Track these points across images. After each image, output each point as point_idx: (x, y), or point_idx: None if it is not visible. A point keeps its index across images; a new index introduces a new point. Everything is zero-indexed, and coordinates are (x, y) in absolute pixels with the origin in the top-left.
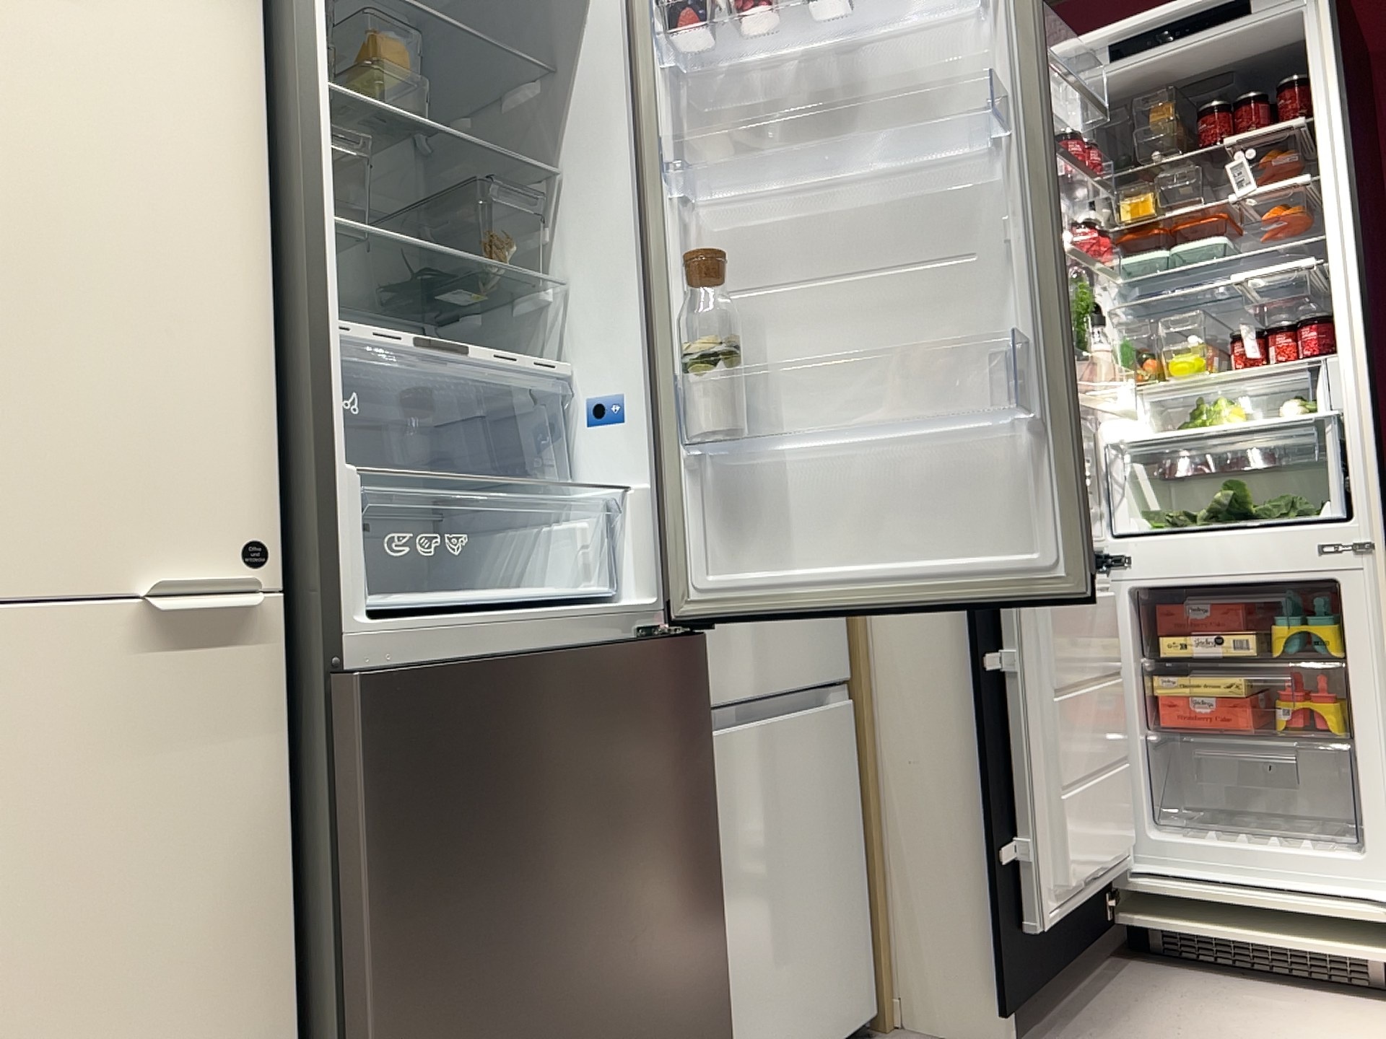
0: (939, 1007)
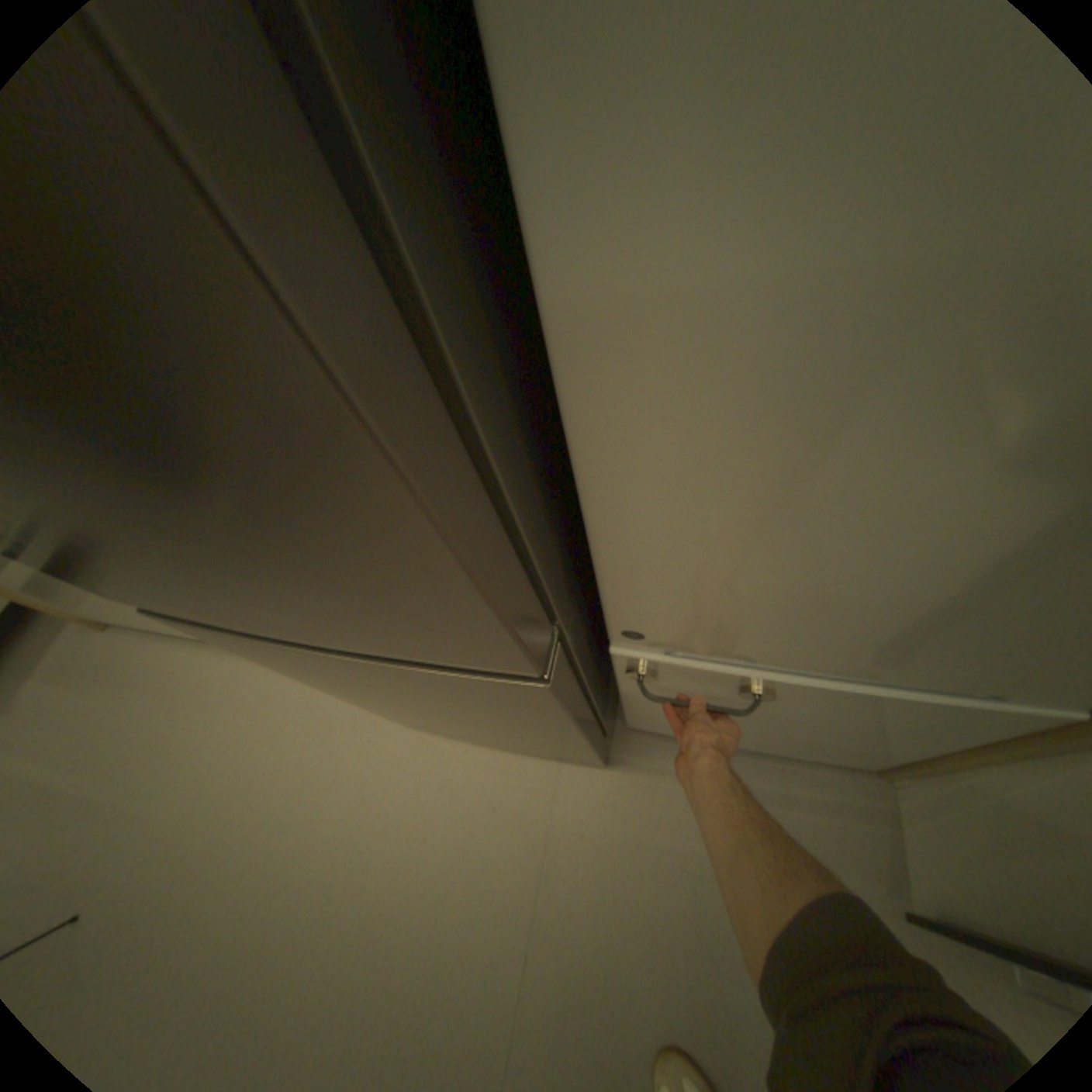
0: (915, 830)
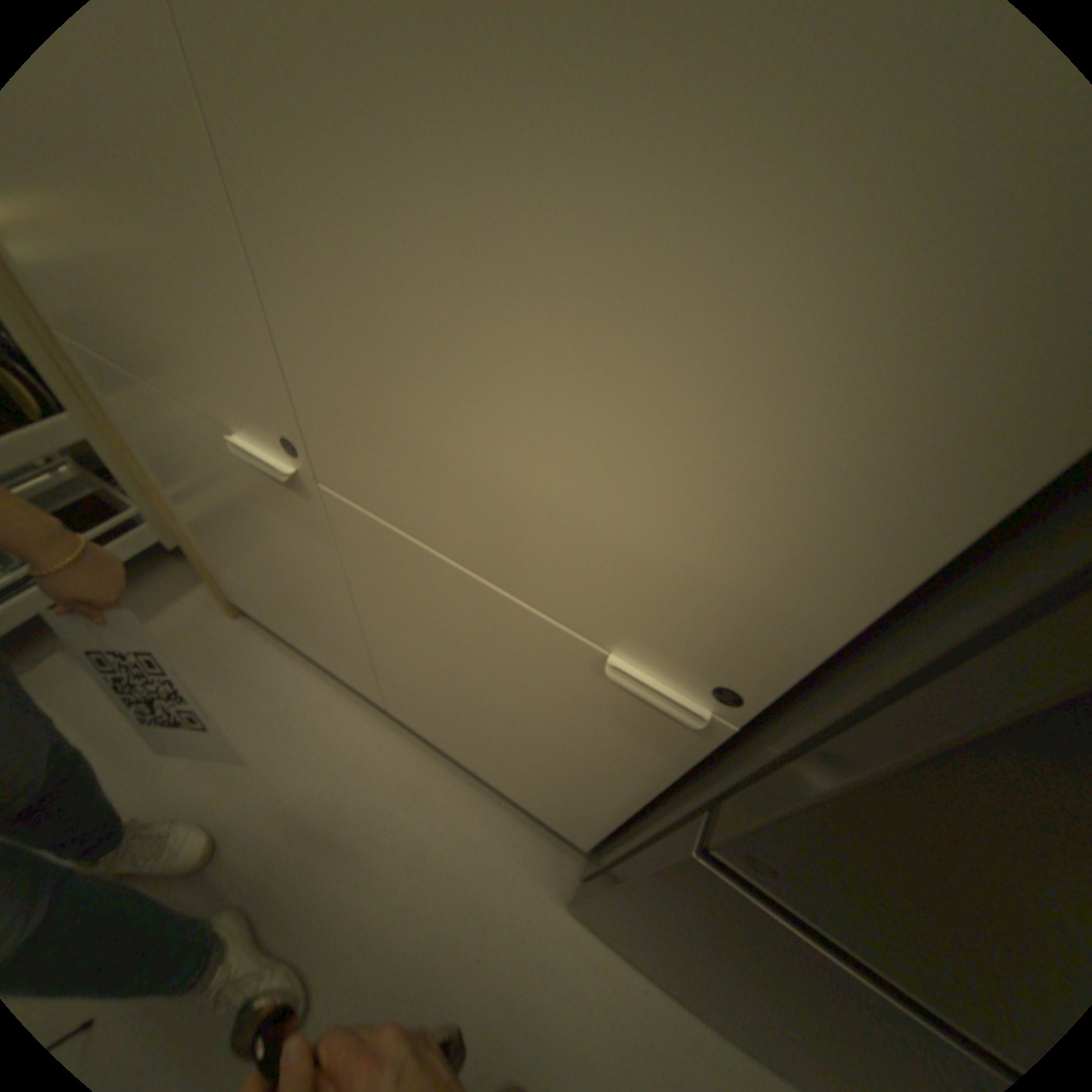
0: None
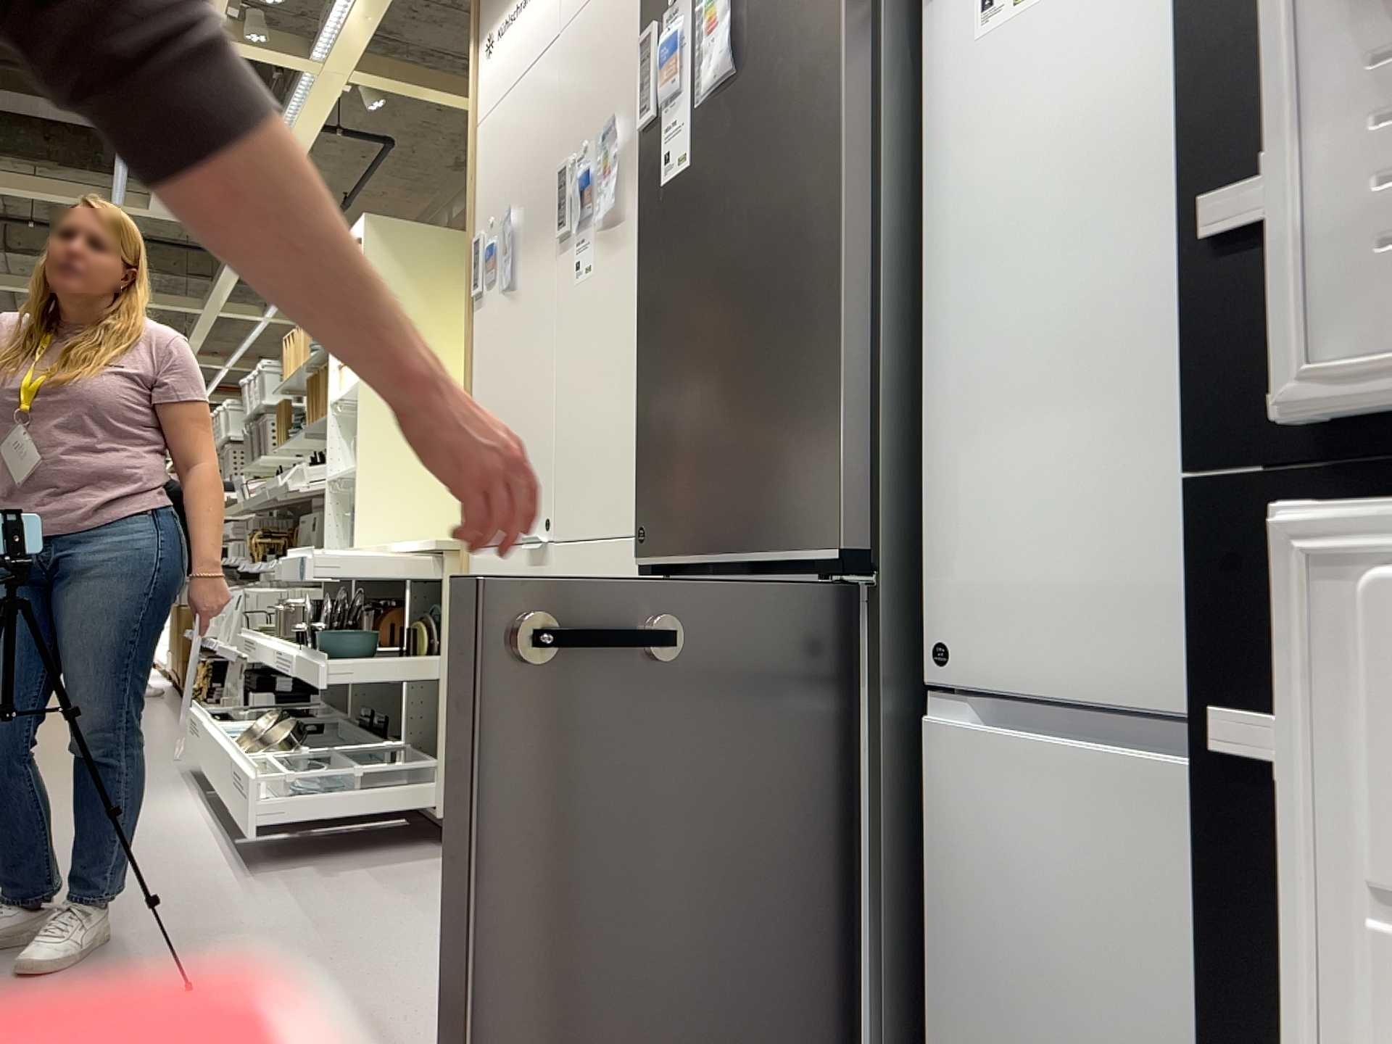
0: None
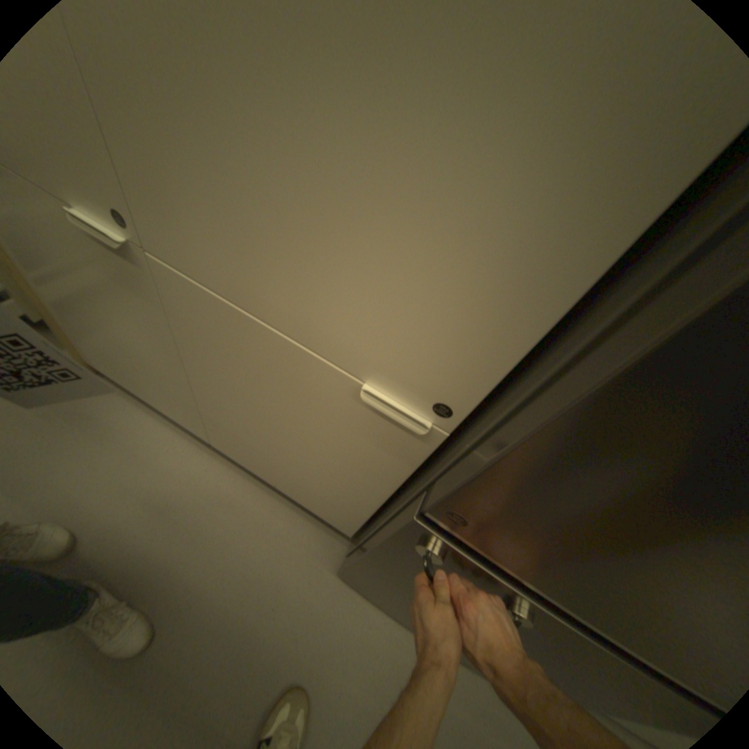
0: None
